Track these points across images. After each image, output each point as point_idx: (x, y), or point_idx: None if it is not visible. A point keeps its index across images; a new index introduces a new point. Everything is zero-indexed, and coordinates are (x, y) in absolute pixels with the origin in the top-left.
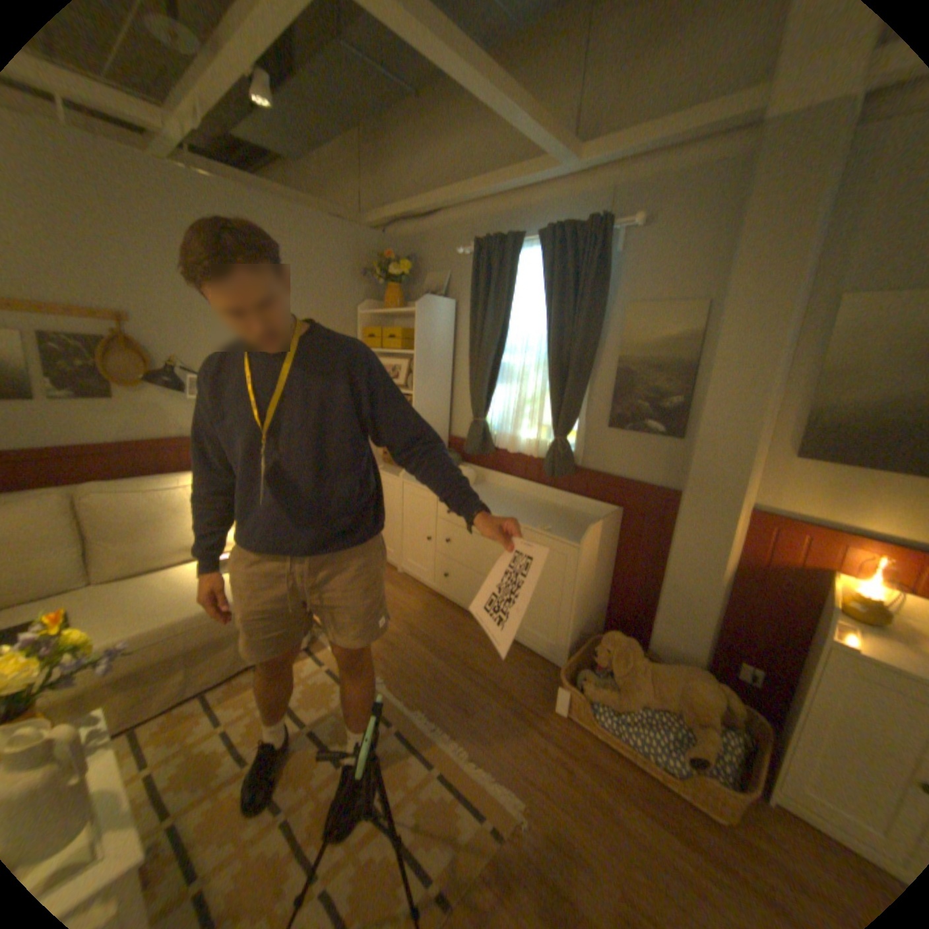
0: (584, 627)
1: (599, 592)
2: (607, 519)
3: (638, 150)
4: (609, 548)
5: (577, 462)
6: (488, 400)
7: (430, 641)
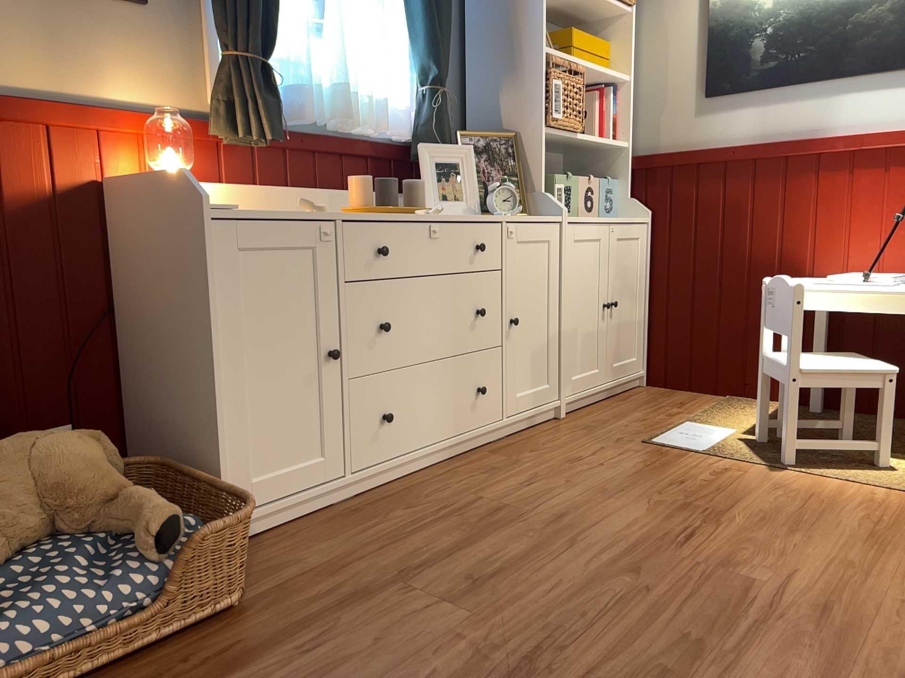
0: None
1: None
2: None
3: None
4: None
5: None
6: None
7: None
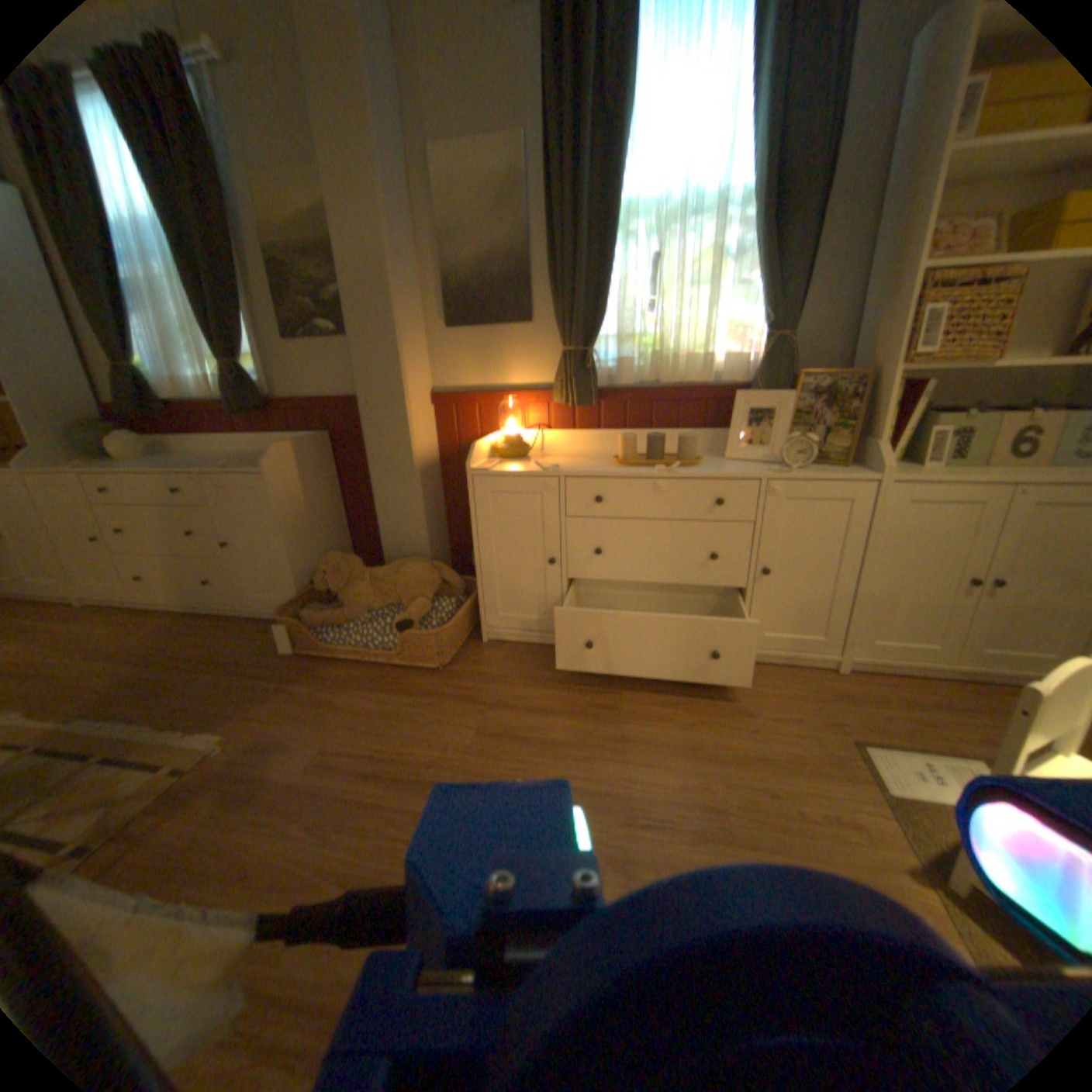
0: (315, 569)
1: (328, 530)
2: (301, 441)
3: None
4: (324, 479)
5: (266, 392)
6: (127, 334)
7: (116, 655)
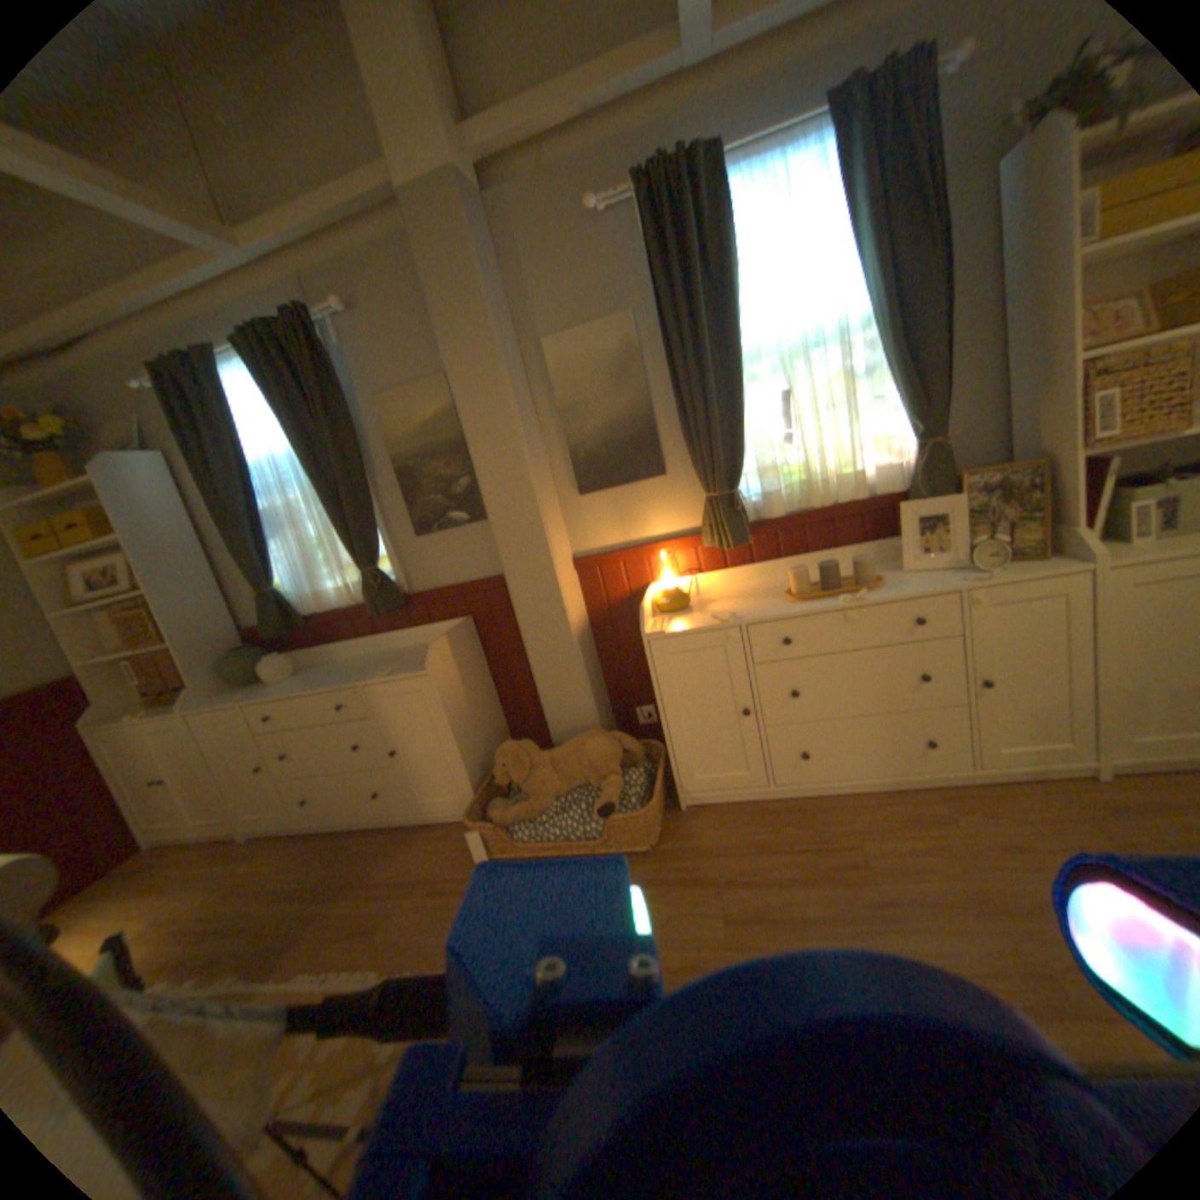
0: (482, 760)
1: (485, 715)
2: (452, 631)
3: (302, 229)
4: (474, 663)
5: (404, 588)
6: (266, 560)
7: (302, 891)
